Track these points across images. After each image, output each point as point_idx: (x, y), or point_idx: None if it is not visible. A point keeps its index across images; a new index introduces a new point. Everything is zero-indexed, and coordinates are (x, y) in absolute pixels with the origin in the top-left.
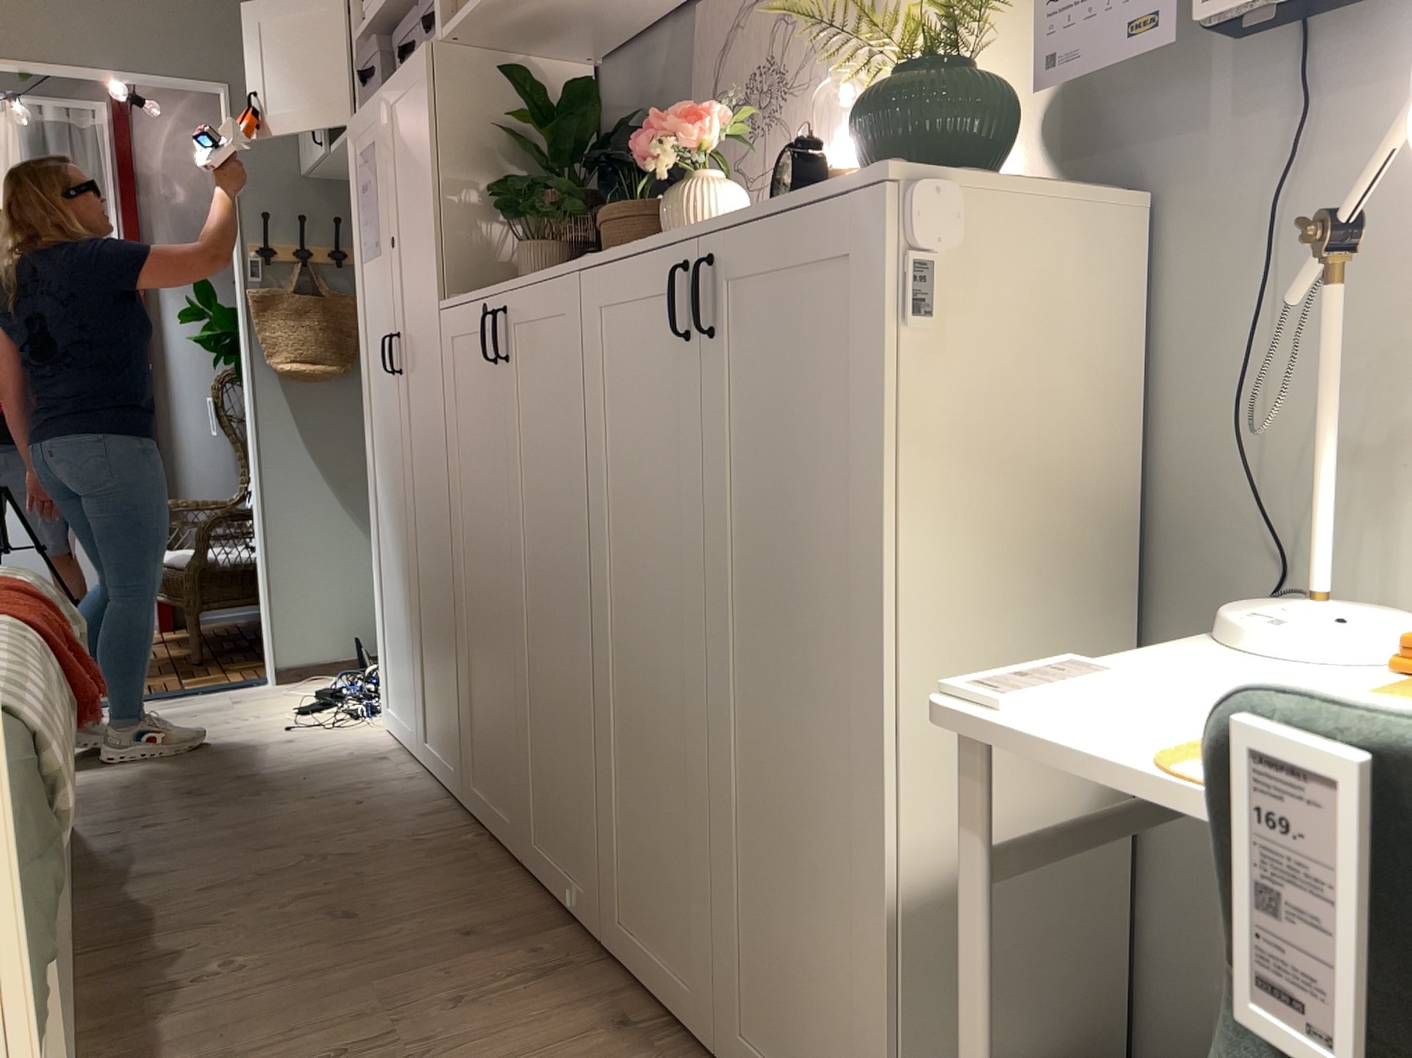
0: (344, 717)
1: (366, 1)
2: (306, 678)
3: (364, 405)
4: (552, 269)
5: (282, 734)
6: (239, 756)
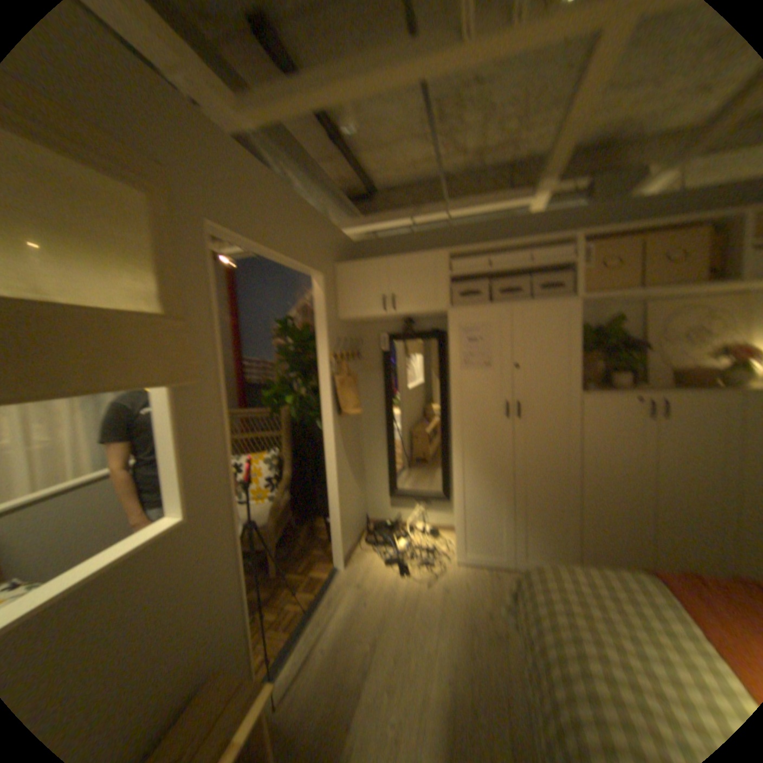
0: (425, 568)
1: (449, 260)
2: (349, 559)
3: (455, 429)
4: (706, 391)
5: (431, 589)
6: (453, 609)
